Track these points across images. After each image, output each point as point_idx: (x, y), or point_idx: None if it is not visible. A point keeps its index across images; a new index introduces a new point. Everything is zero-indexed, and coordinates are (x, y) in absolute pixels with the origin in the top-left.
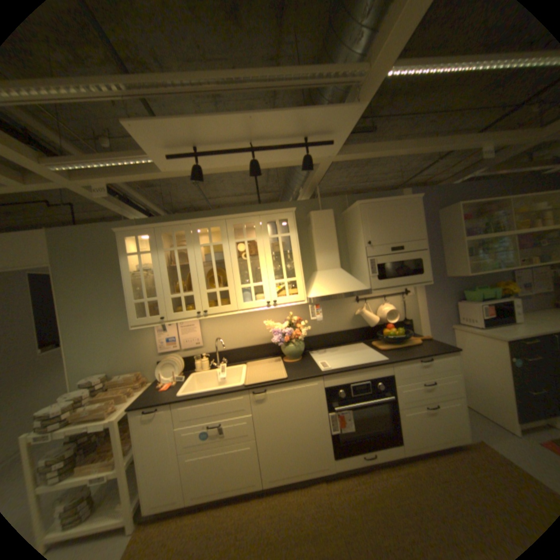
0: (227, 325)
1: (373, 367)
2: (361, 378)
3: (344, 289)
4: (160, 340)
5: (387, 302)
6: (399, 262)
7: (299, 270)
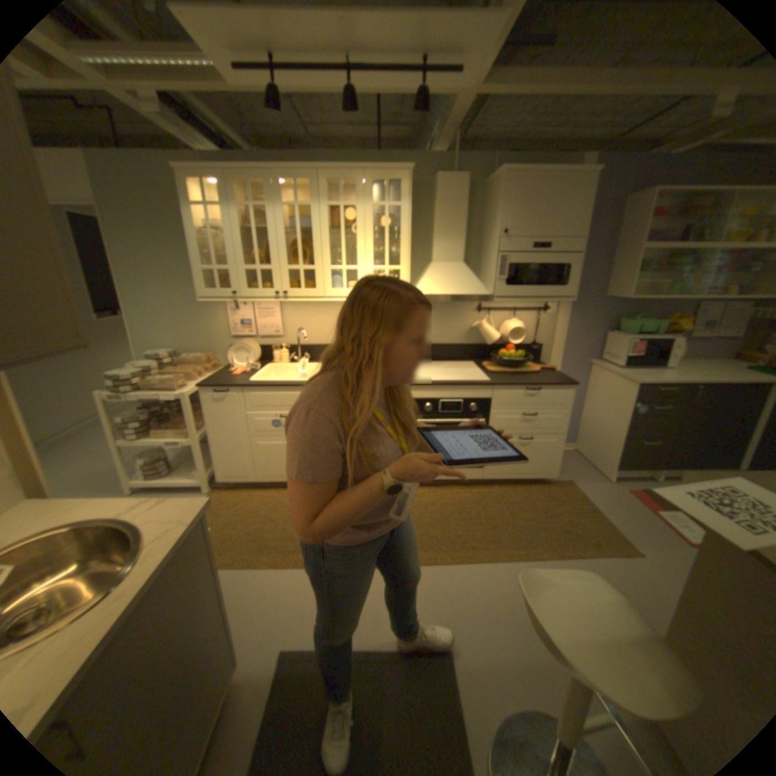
0: (315, 315)
1: (470, 386)
2: (454, 395)
3: (460, 290)
4: (235, 321)
5: (518, 318)
6: (540, 264)
7: (406, 256)
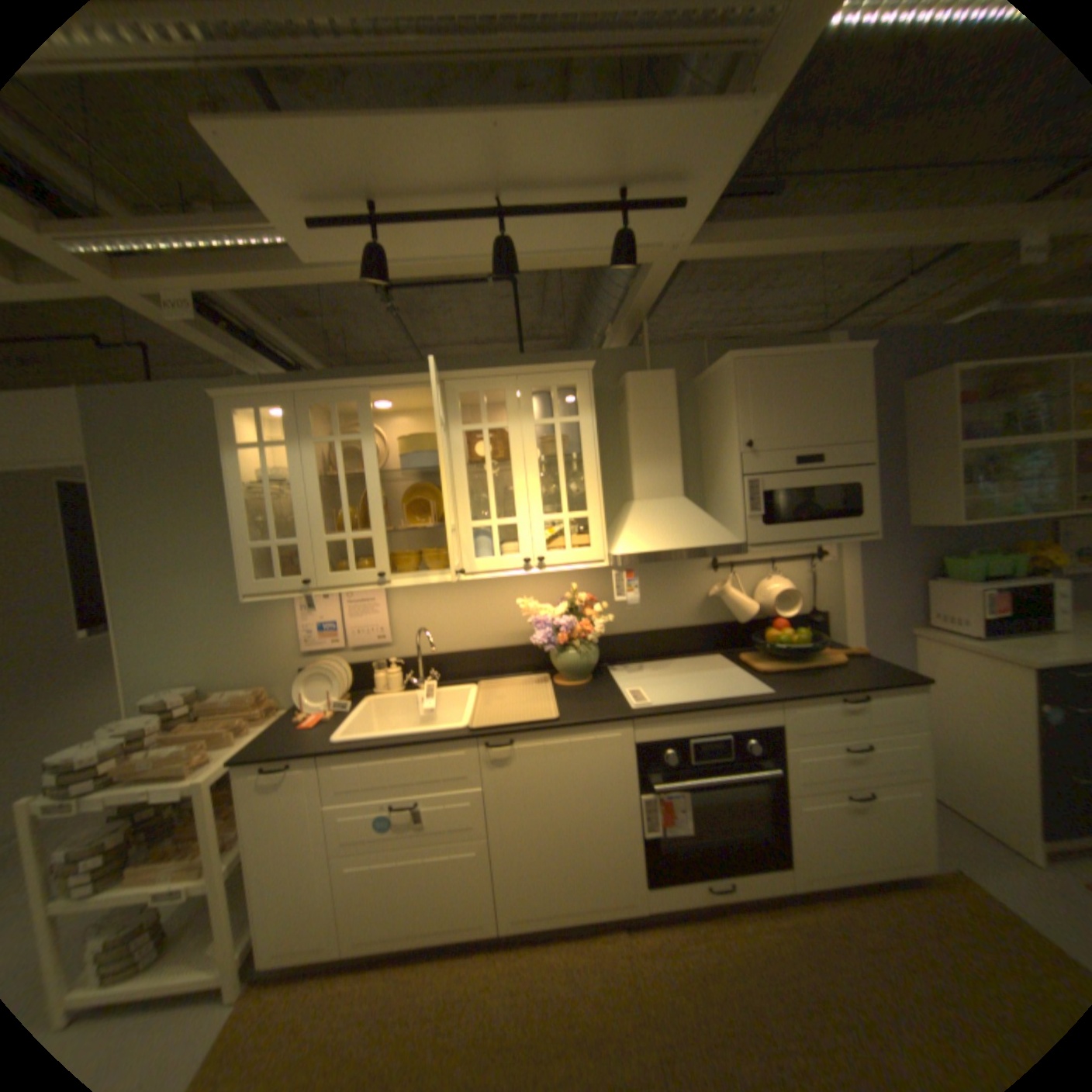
0: (444, 604)
1: (742, 708)
2: (715, 728)
3: (691, 541)
4: (306, 628)
5: (779, 574)
6: (812, 488)
7: (595, 496)
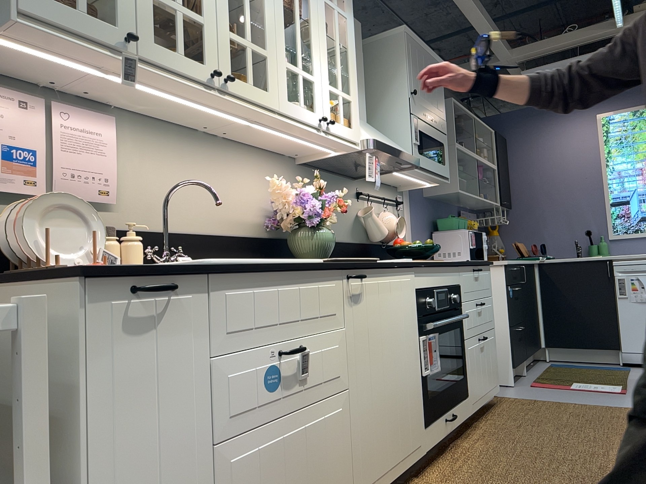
0: (177, 168)
1: (451, 265)
2: (442, 280)
3: (397, 147)
4: None
5: (384, 212)
6: (431, 138)
7: (355, 85)
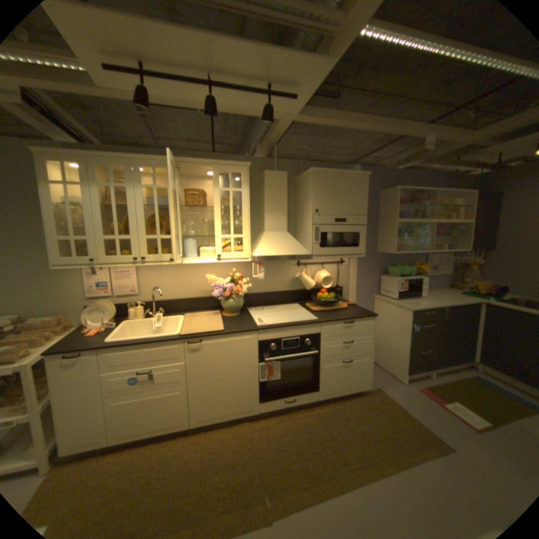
0: (168, 275)
1: (304, 325)
2: (292, 334)
3: (288, 252)
4: (89, 284)
5: (324, 269)
6: (340, 233)
7: (247, 228)
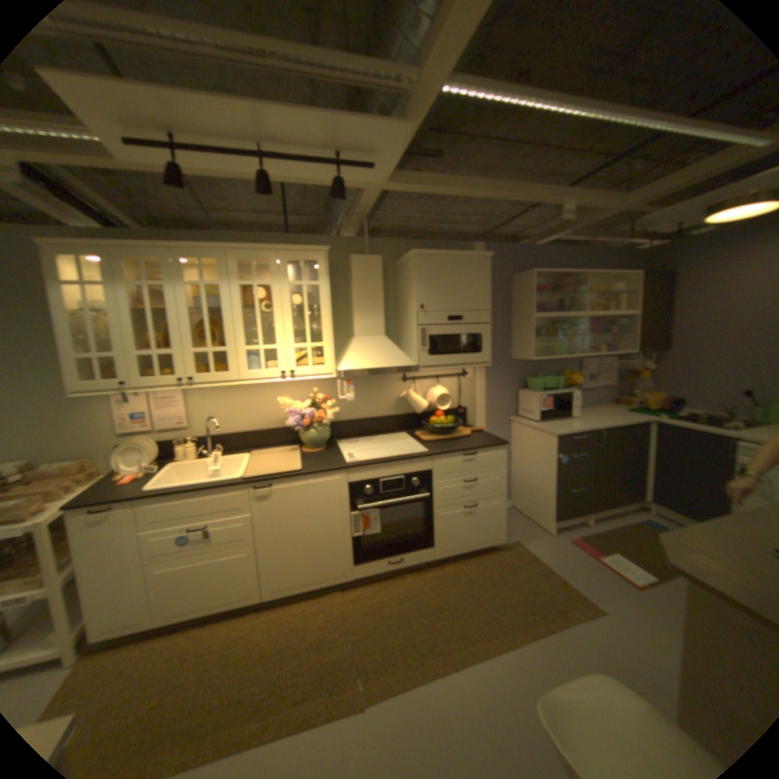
0: (225, 400)
1: (408, 459)
2: (393, 471)
3: (384, 363)
4: (118, 416)
5: (439, 385)
6: (454, 335)
7: (327, 333)
